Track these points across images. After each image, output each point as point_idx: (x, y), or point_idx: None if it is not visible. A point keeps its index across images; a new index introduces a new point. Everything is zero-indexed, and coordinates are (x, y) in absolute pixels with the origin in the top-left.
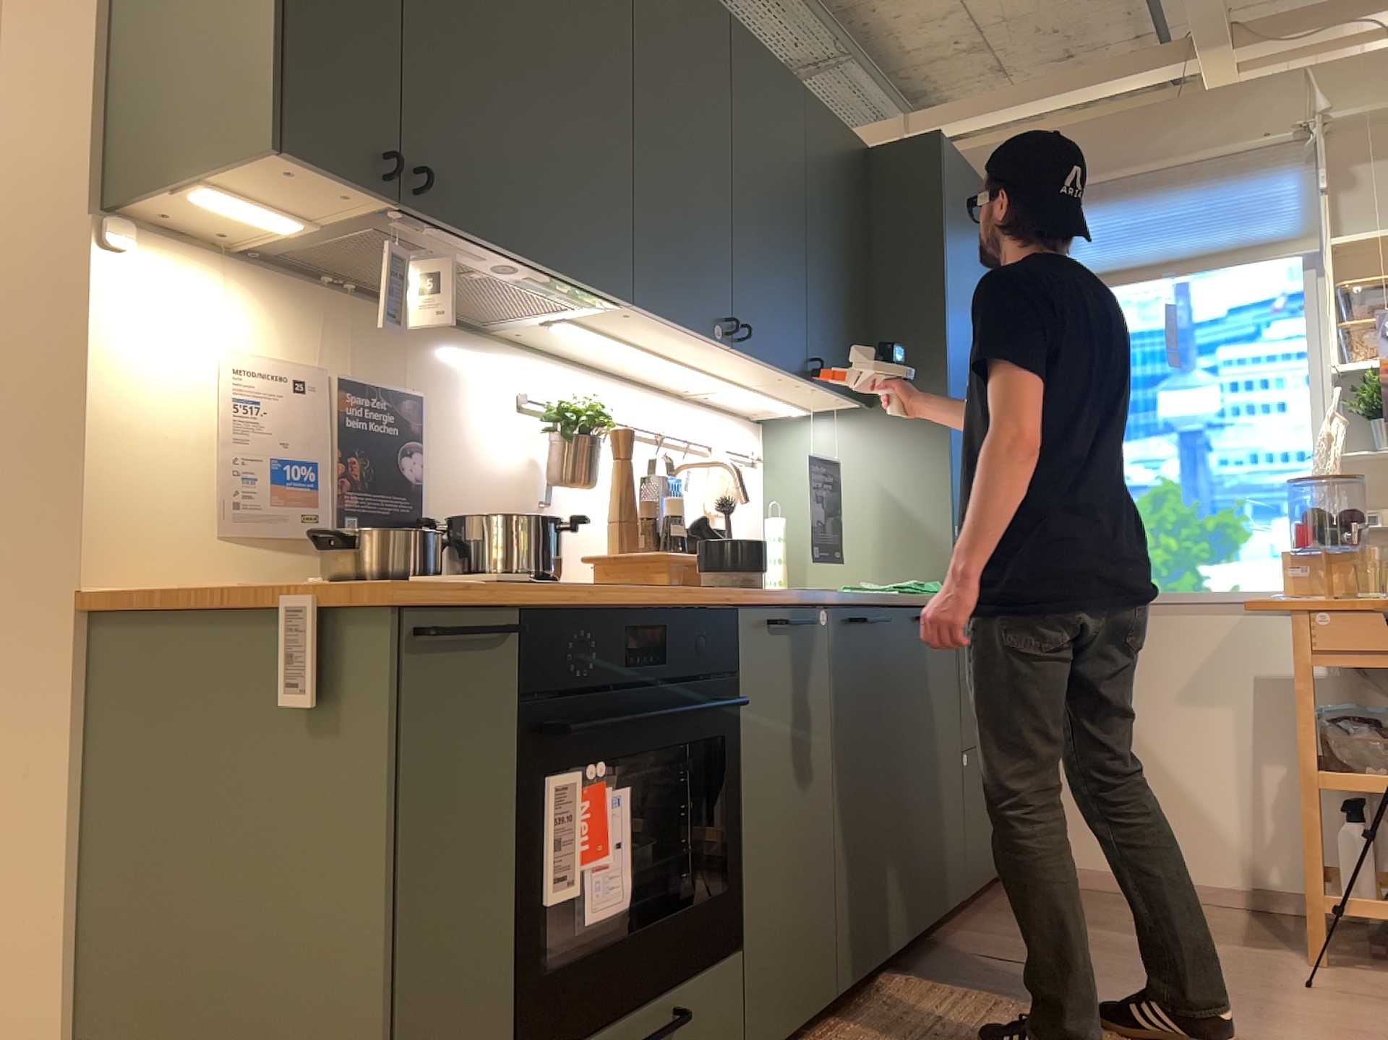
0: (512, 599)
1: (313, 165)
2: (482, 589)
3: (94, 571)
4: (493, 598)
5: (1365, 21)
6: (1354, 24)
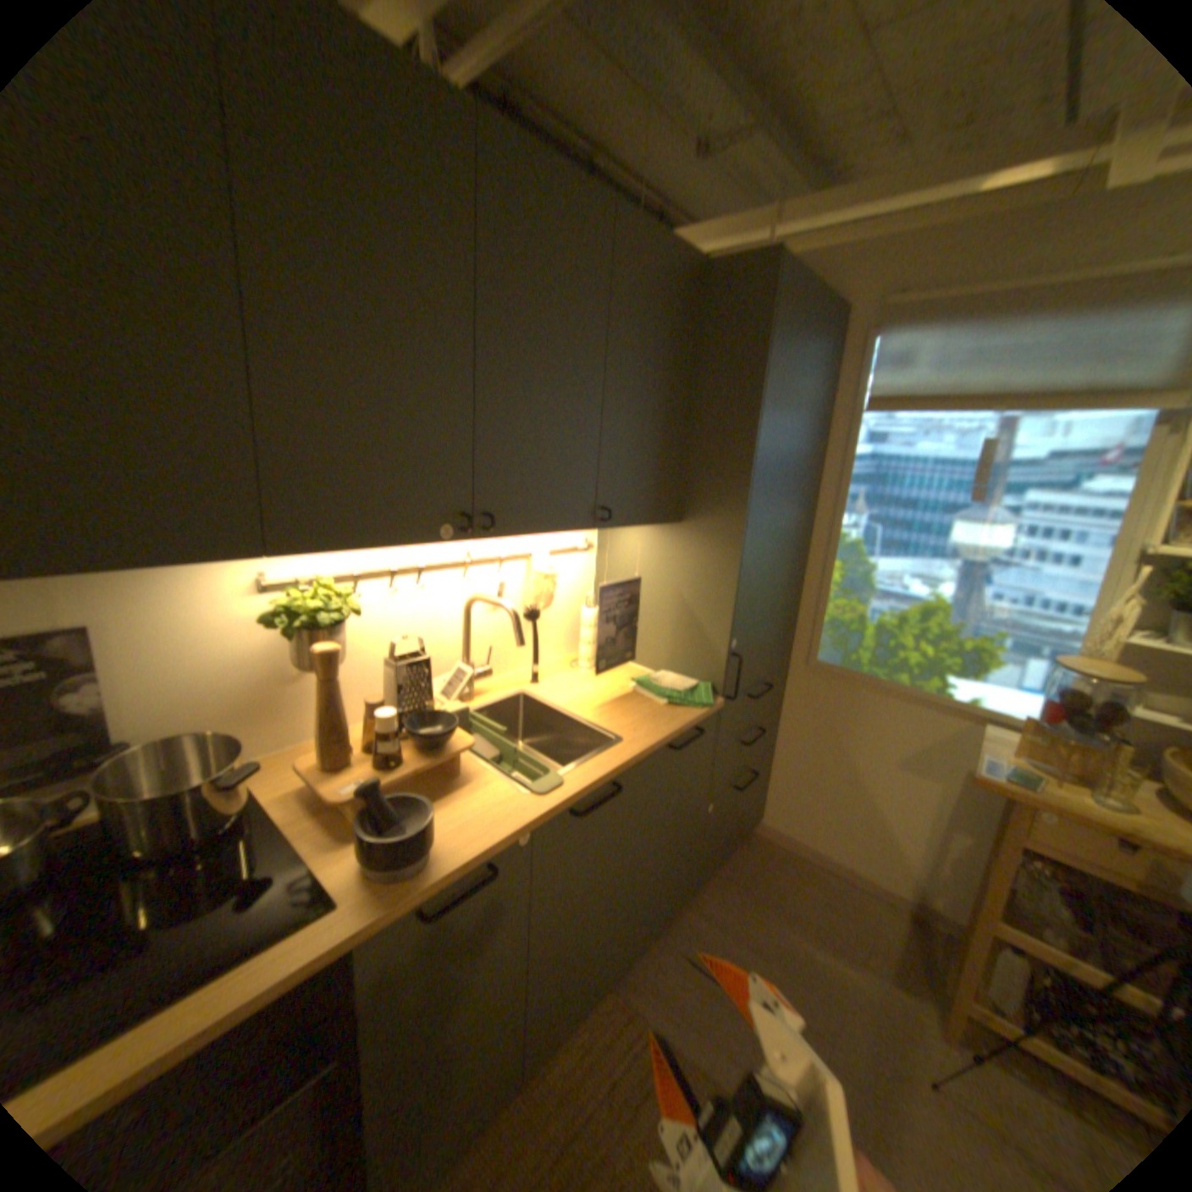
0: None
1: None
2: None
3: None
4: None
5: None
6: None
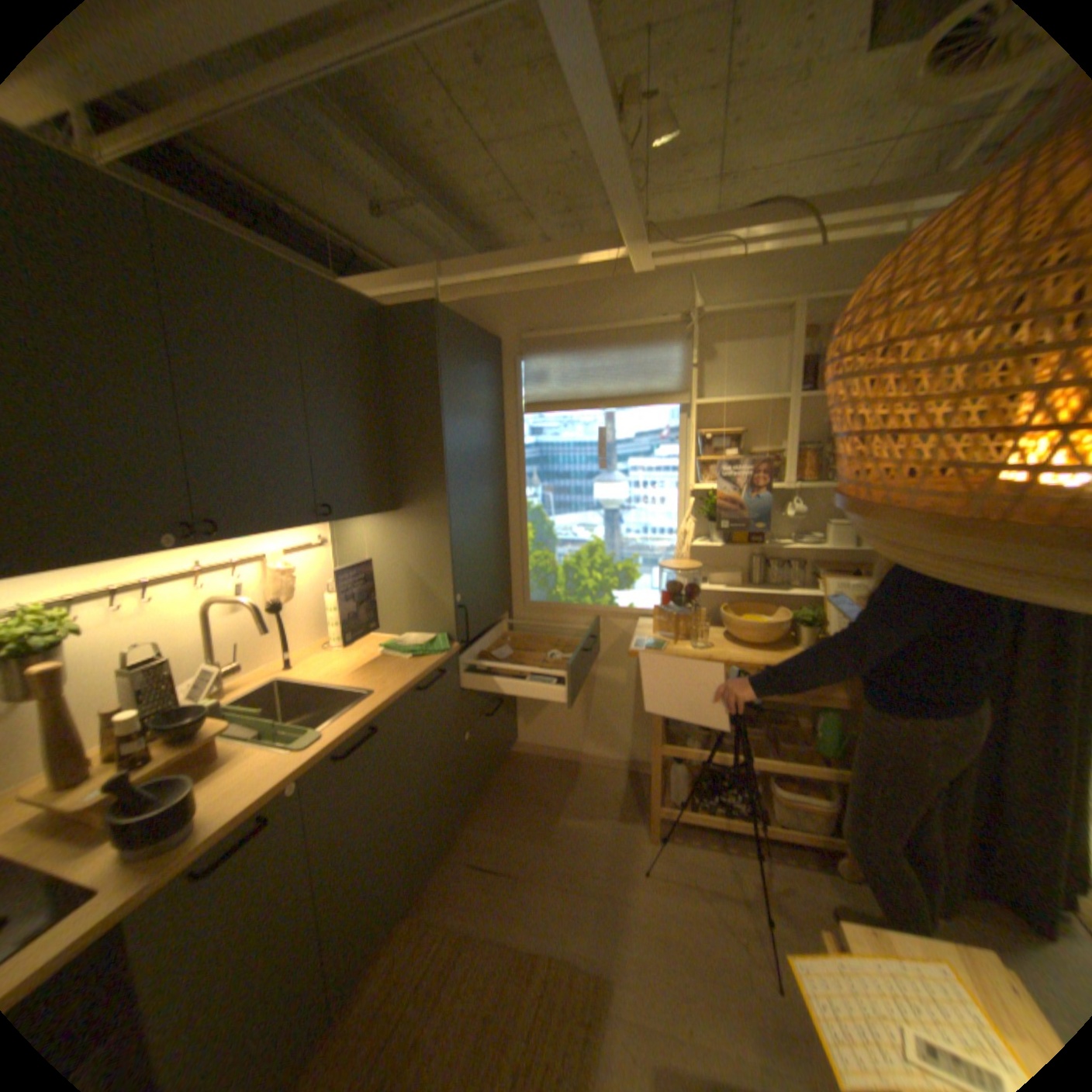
0: None
1: None
2: None
3: None
4: None
5: (734, 234)
6: (727, 239)
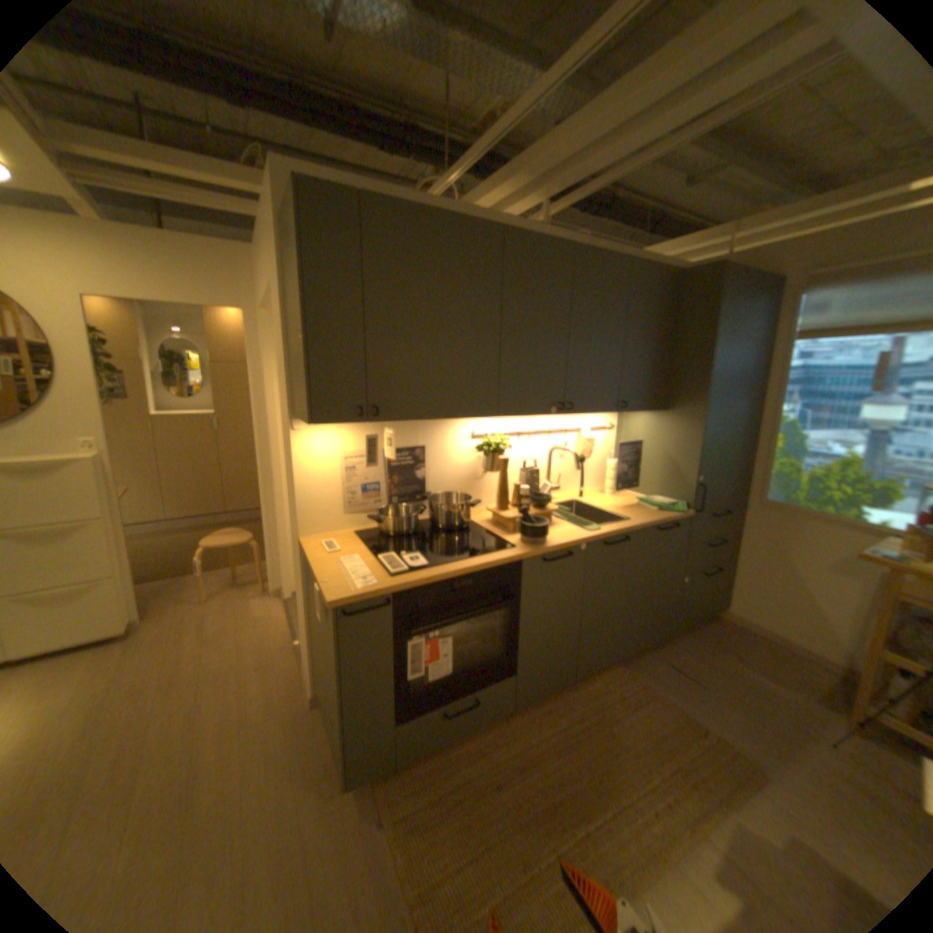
0: (391, 588)
1: (327, 422)
2: (378, 587)
3: (301, 533)
4: (378, 594)
5: None
6: None
